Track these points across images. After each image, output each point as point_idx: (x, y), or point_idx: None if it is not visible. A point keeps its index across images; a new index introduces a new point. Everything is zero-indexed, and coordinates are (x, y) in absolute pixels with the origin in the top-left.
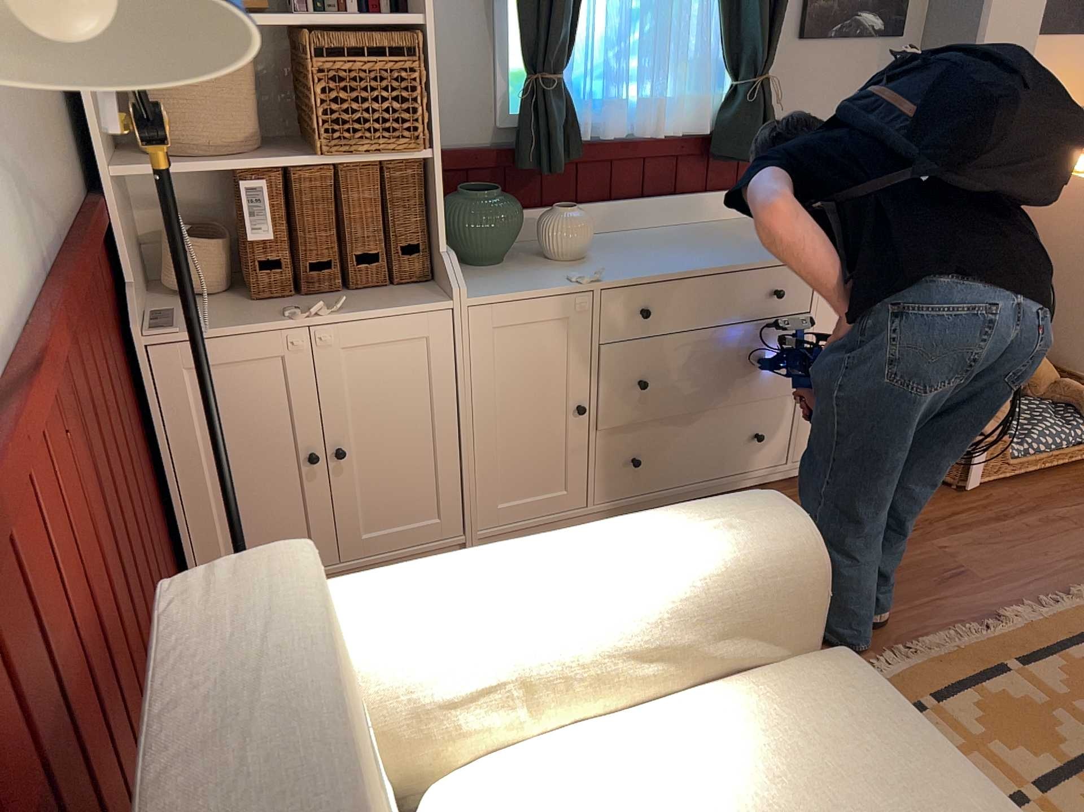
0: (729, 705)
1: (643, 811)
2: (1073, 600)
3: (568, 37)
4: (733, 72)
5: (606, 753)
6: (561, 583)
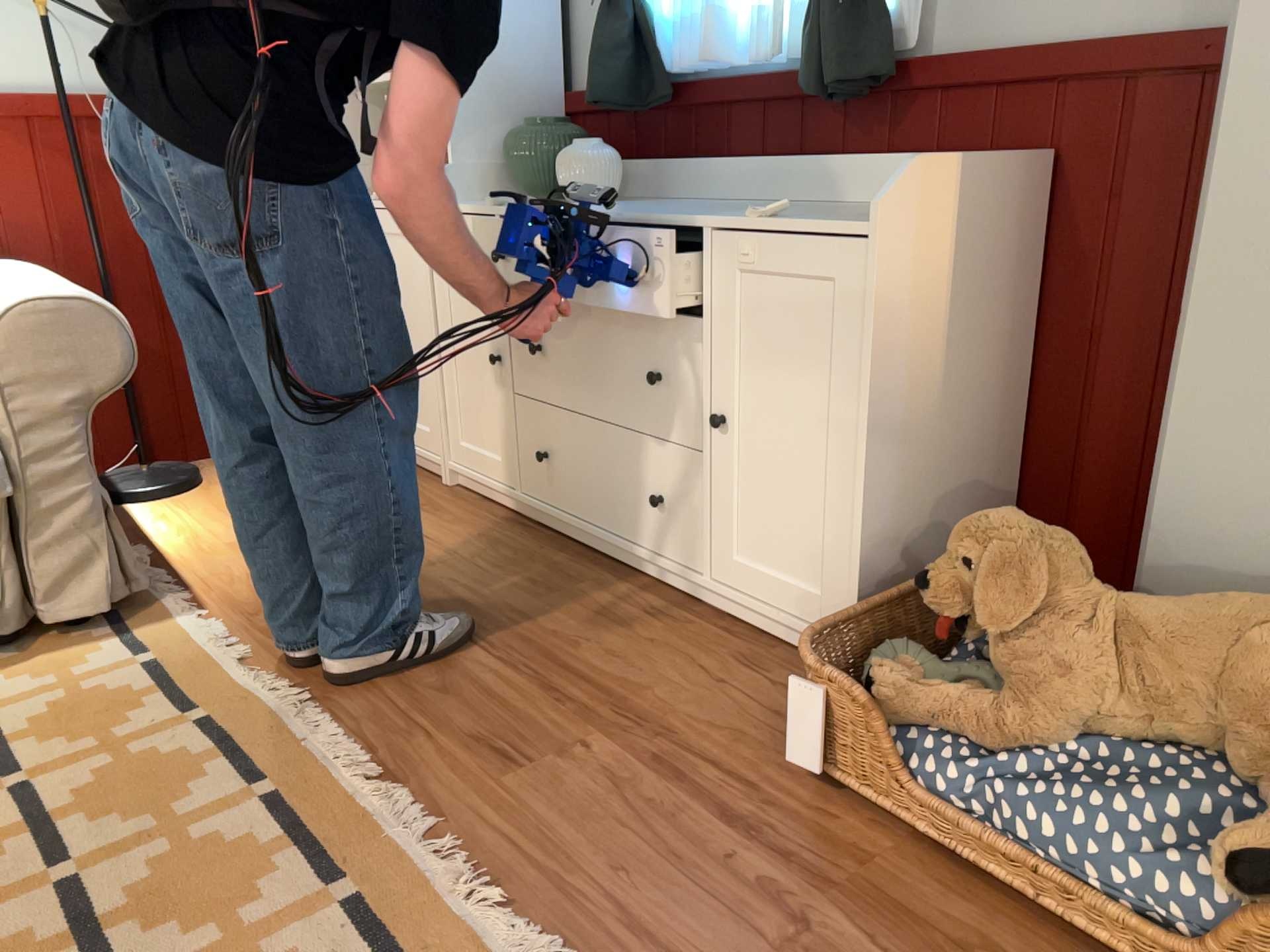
0: None
1: None
2: (448, 875)
3: None
4: None
5: None
6: None
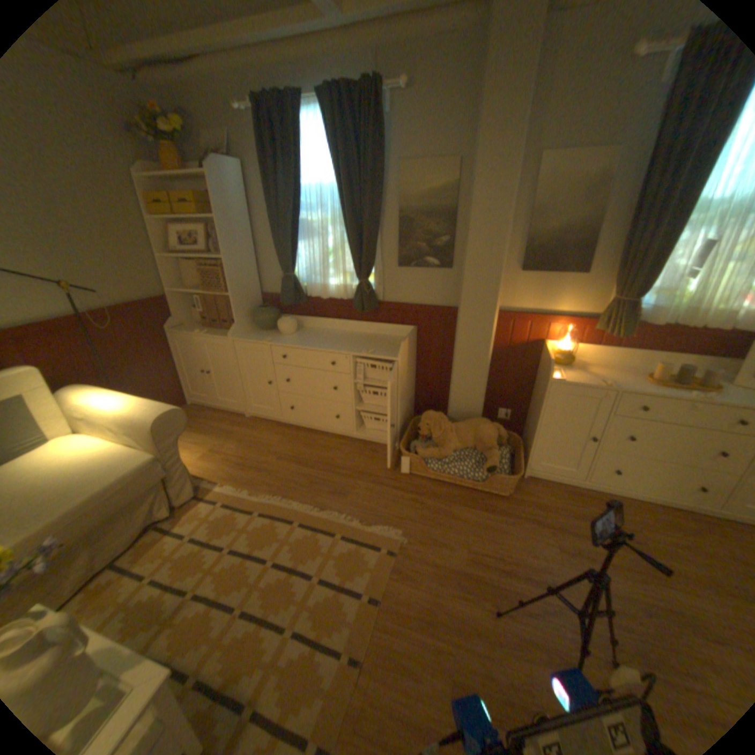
0: (115, 450)
1: (70, 455)
2: (355, 524)
3: (290, 262)
4: (357, 278)
5: (89, 444)
6: (106, 404)
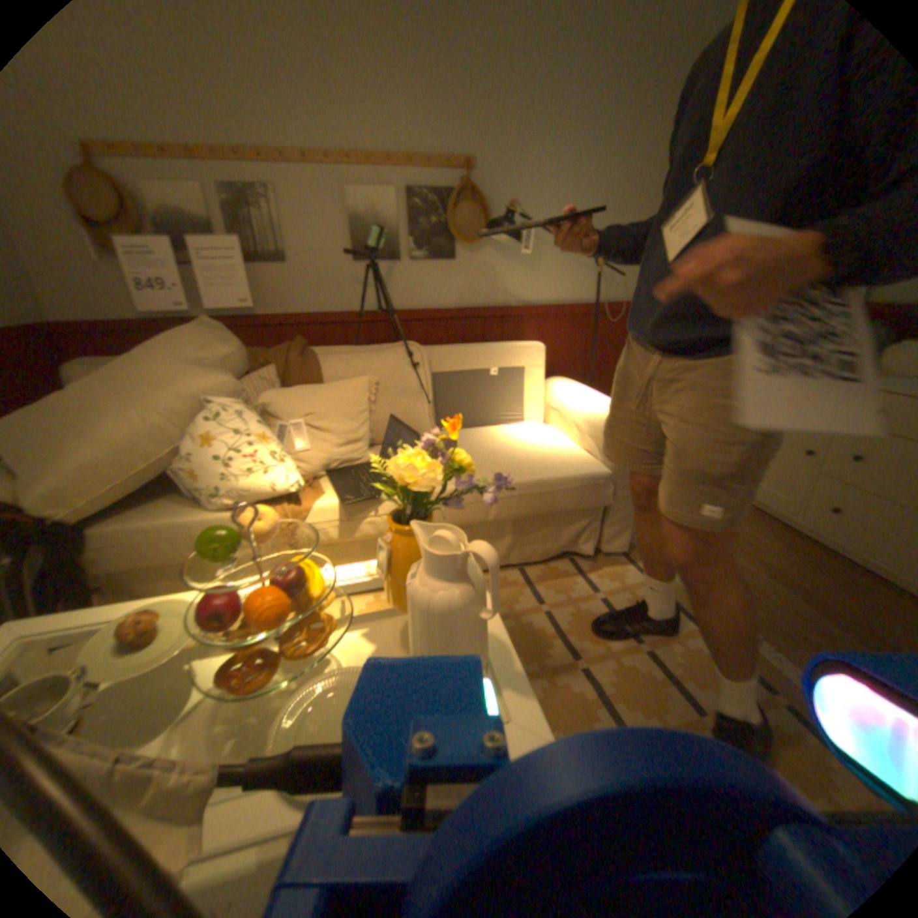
0: (574, 450)
1: (535, 438)
2: None
3: None
4: None
5: (553, 436)
6: (585, 398)
